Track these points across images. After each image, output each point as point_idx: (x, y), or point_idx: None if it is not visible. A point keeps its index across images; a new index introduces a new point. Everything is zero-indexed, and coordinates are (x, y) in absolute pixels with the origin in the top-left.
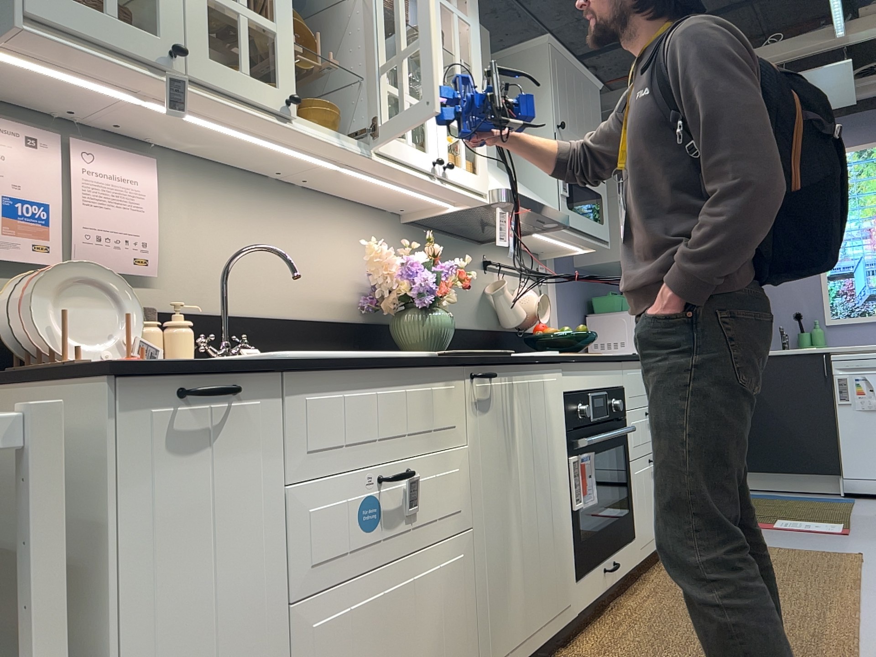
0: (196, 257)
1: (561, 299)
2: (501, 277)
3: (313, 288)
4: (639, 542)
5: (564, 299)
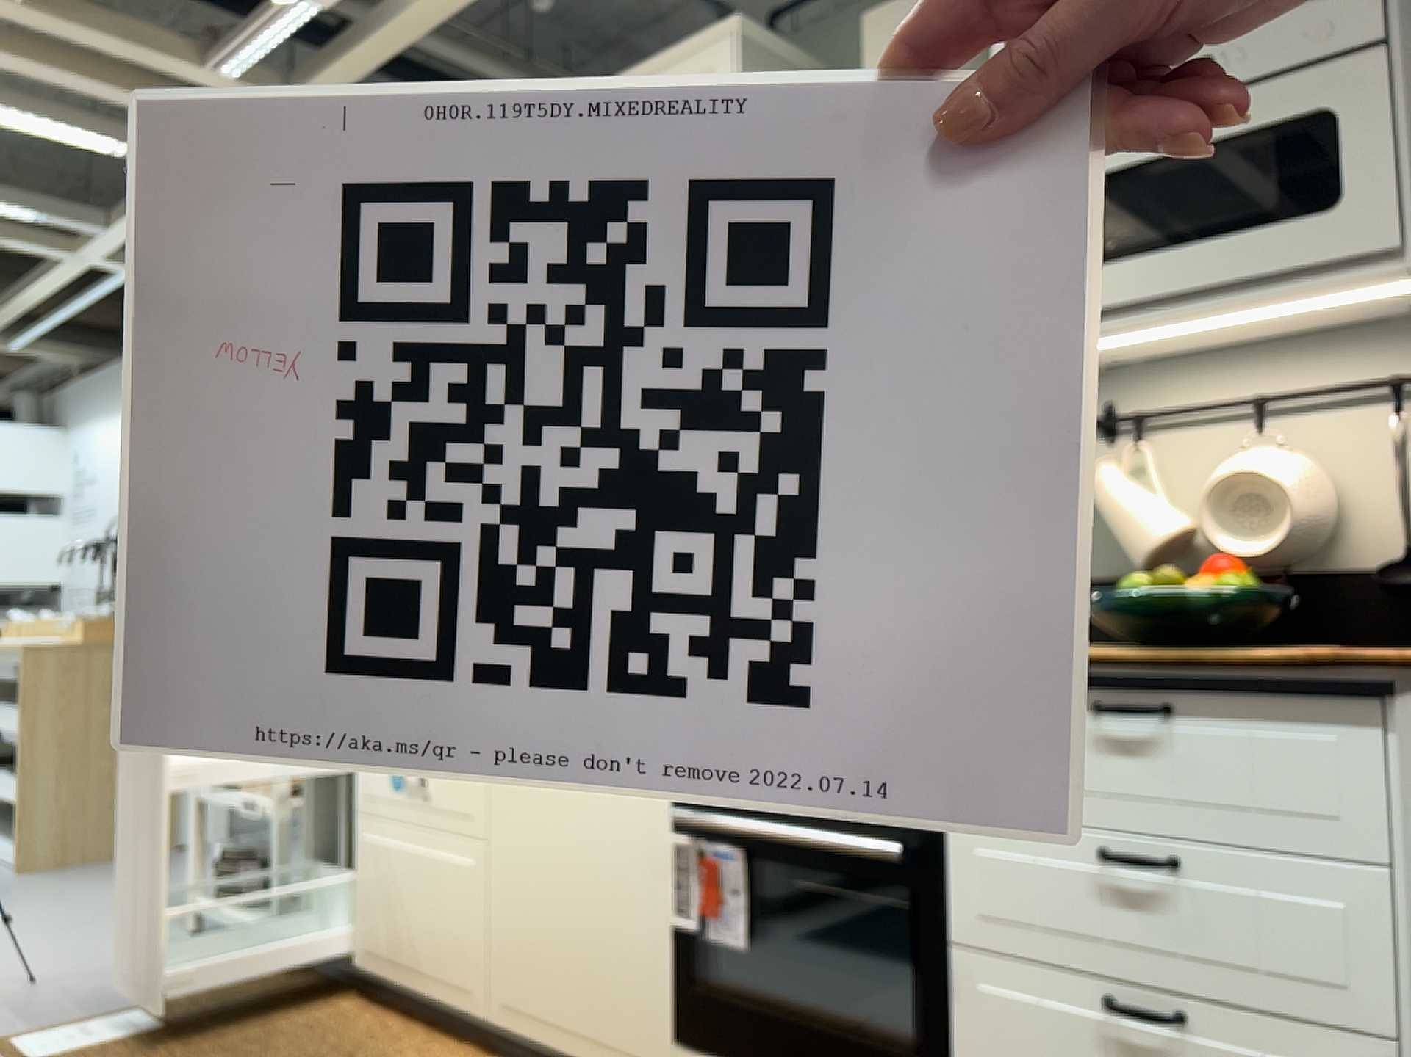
0: None
1: None
2: (1147, 443)
3: None
4: None
5: None
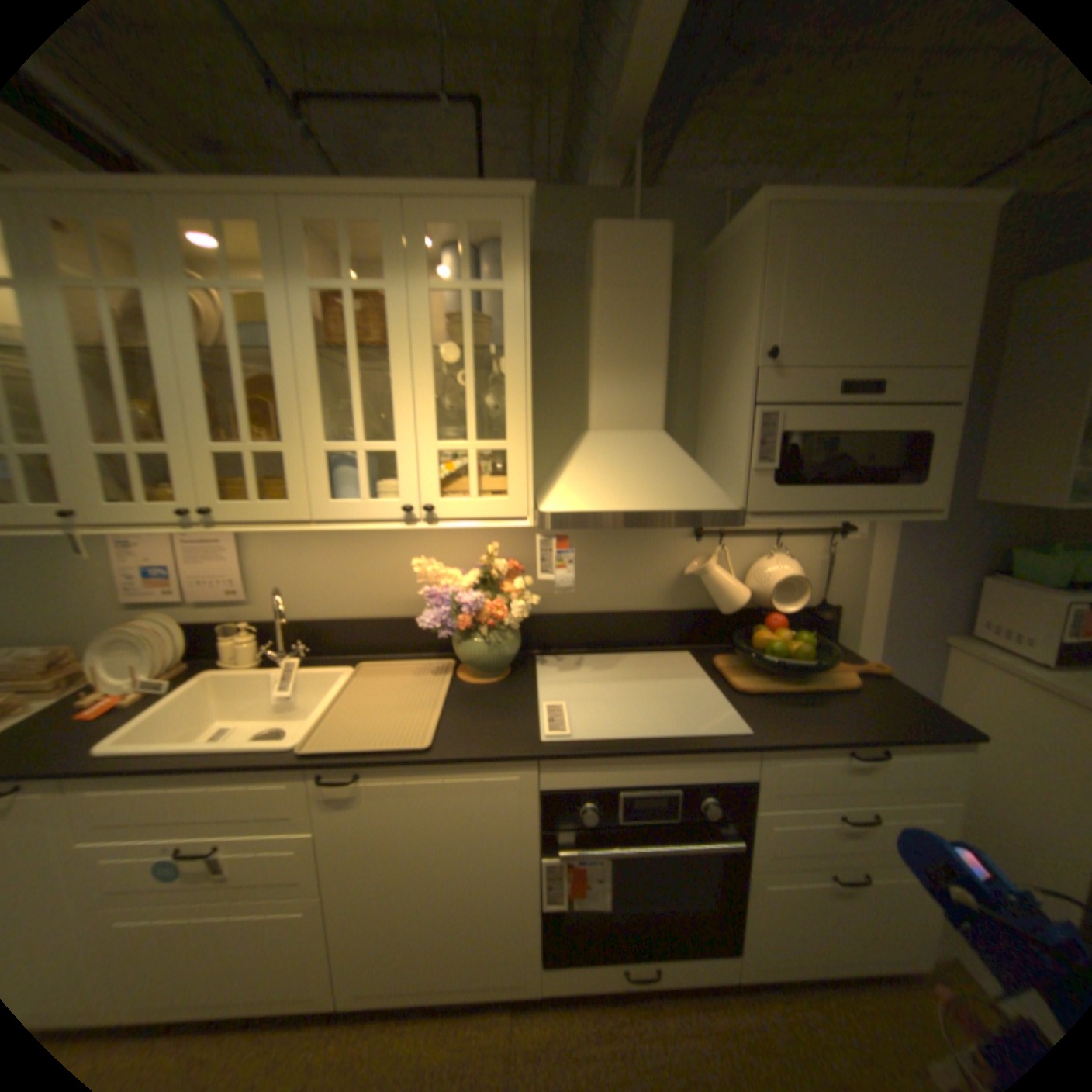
0: (280, 580)
1: (906, 554)
2: (722, 545)
3: (399, 590)
4: (754, 965)
5: (914, 554)
